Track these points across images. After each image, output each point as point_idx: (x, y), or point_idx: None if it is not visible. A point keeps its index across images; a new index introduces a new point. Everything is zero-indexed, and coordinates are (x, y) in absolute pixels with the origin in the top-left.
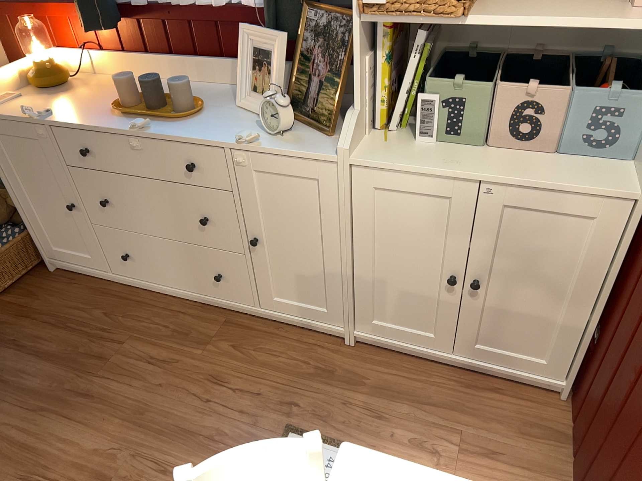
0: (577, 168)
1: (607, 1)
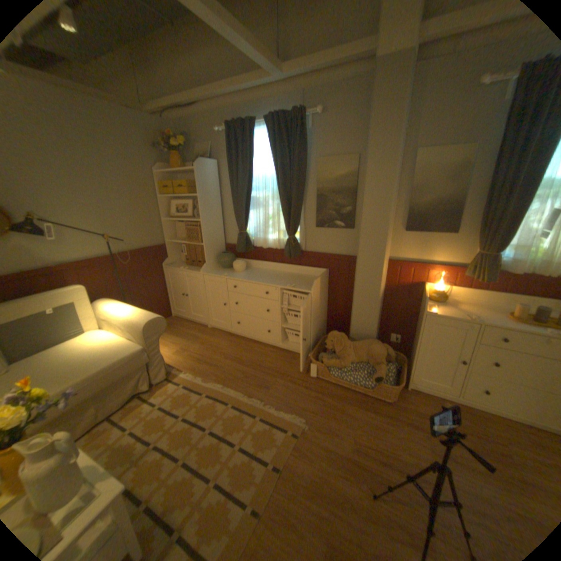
0: None
1: None
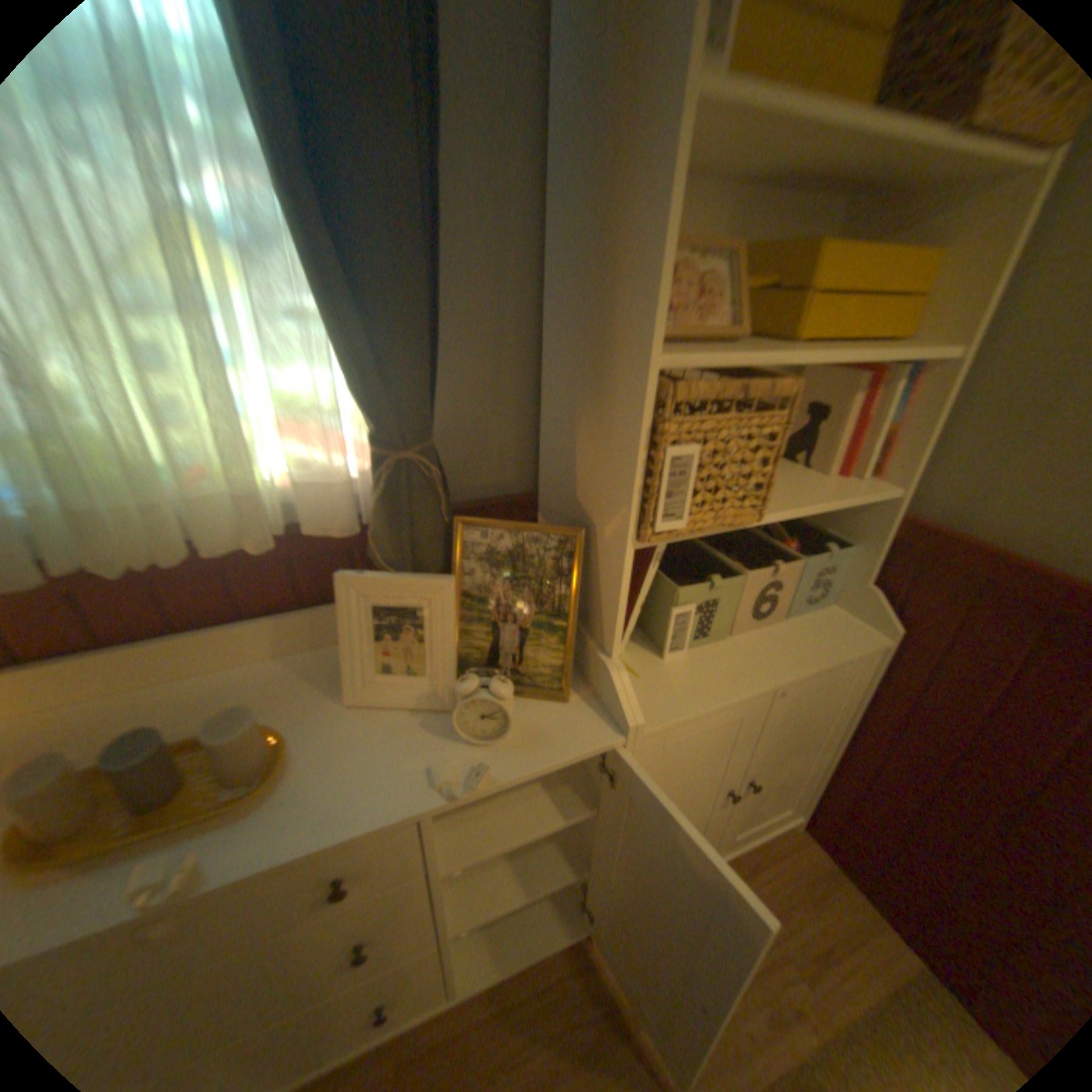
0: (820, 634)
1: (788, 471)
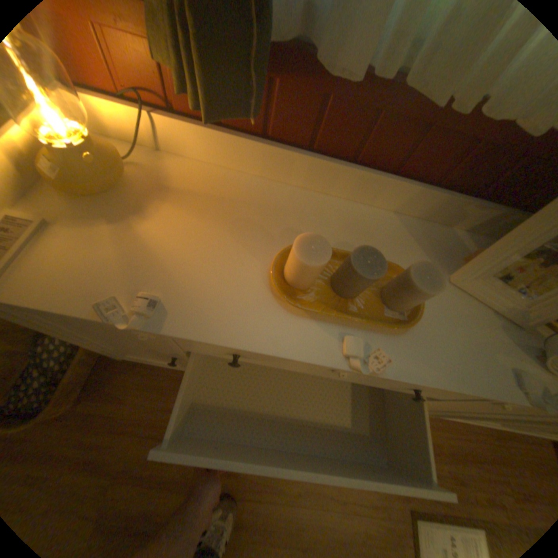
0: None
1: None
